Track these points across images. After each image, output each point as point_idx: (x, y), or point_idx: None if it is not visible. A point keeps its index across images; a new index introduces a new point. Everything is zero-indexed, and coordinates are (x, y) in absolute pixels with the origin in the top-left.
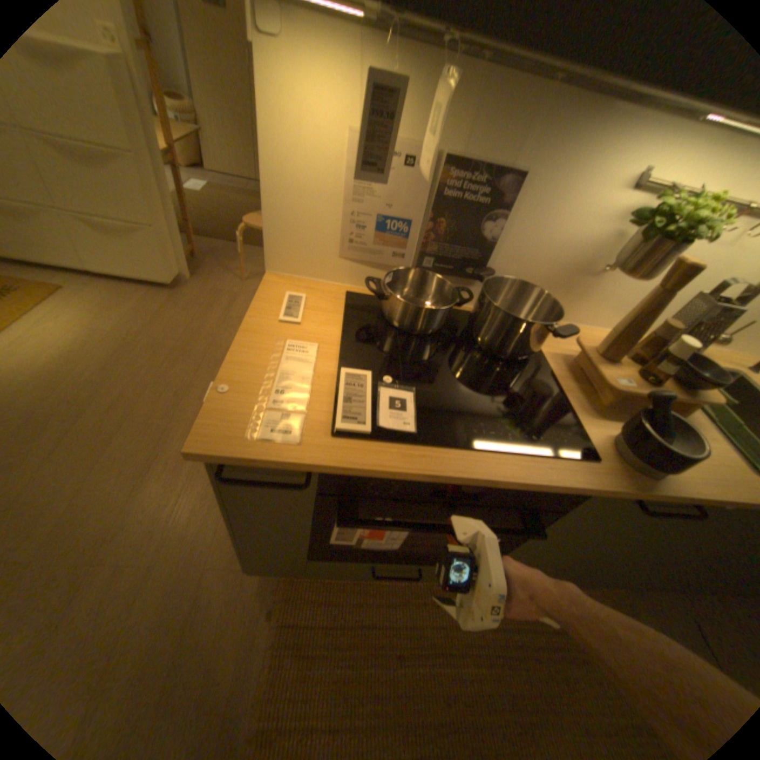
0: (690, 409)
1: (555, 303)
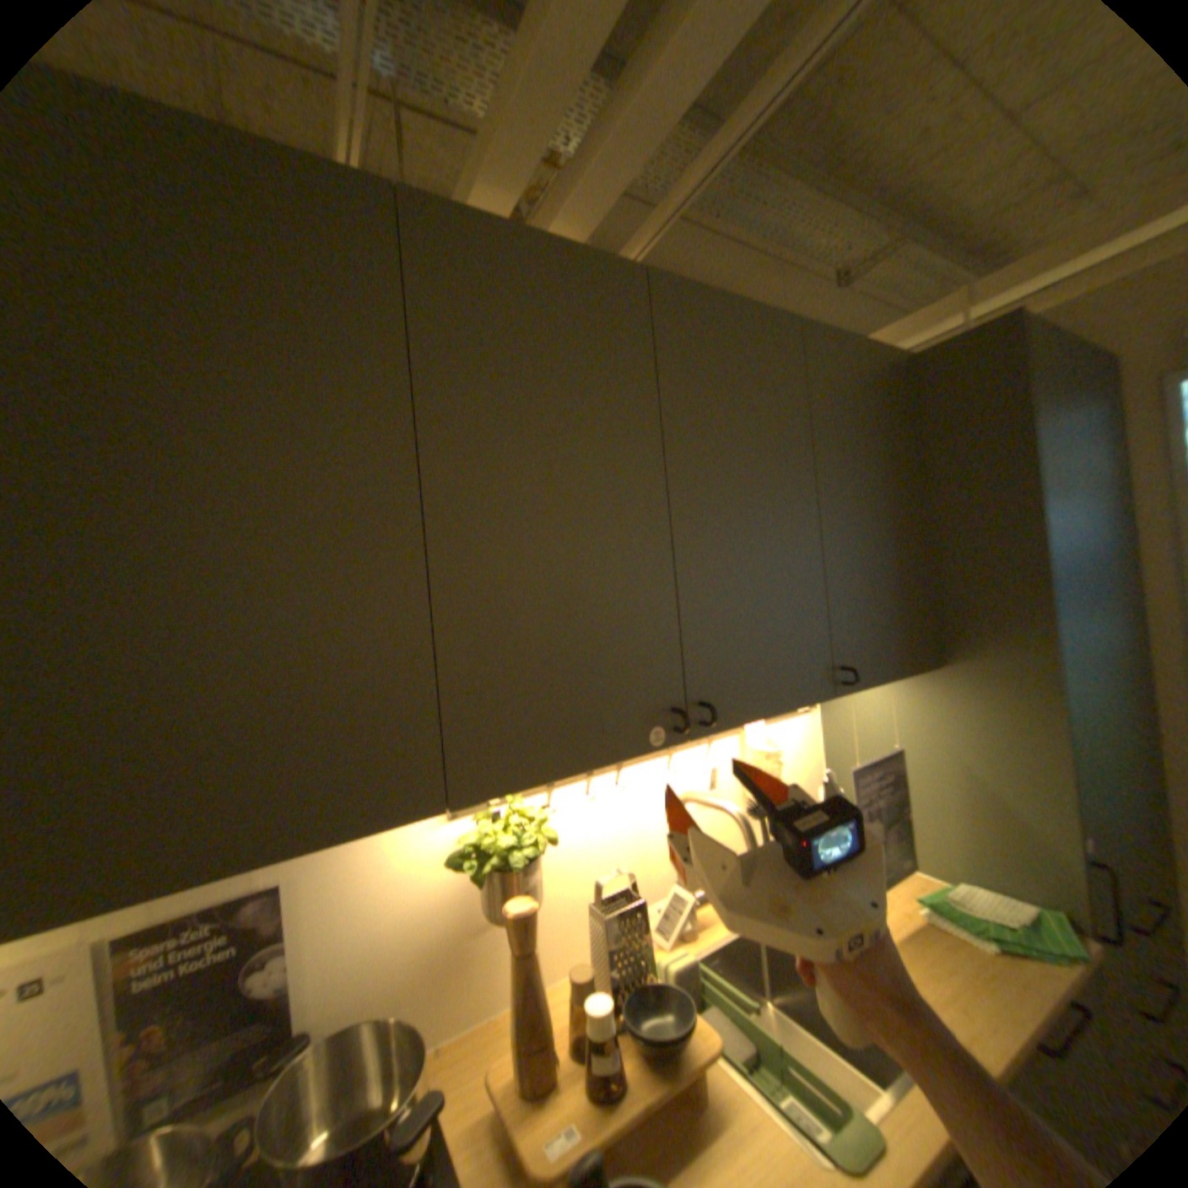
0: (709, 1078)
1: (421, 1039)
